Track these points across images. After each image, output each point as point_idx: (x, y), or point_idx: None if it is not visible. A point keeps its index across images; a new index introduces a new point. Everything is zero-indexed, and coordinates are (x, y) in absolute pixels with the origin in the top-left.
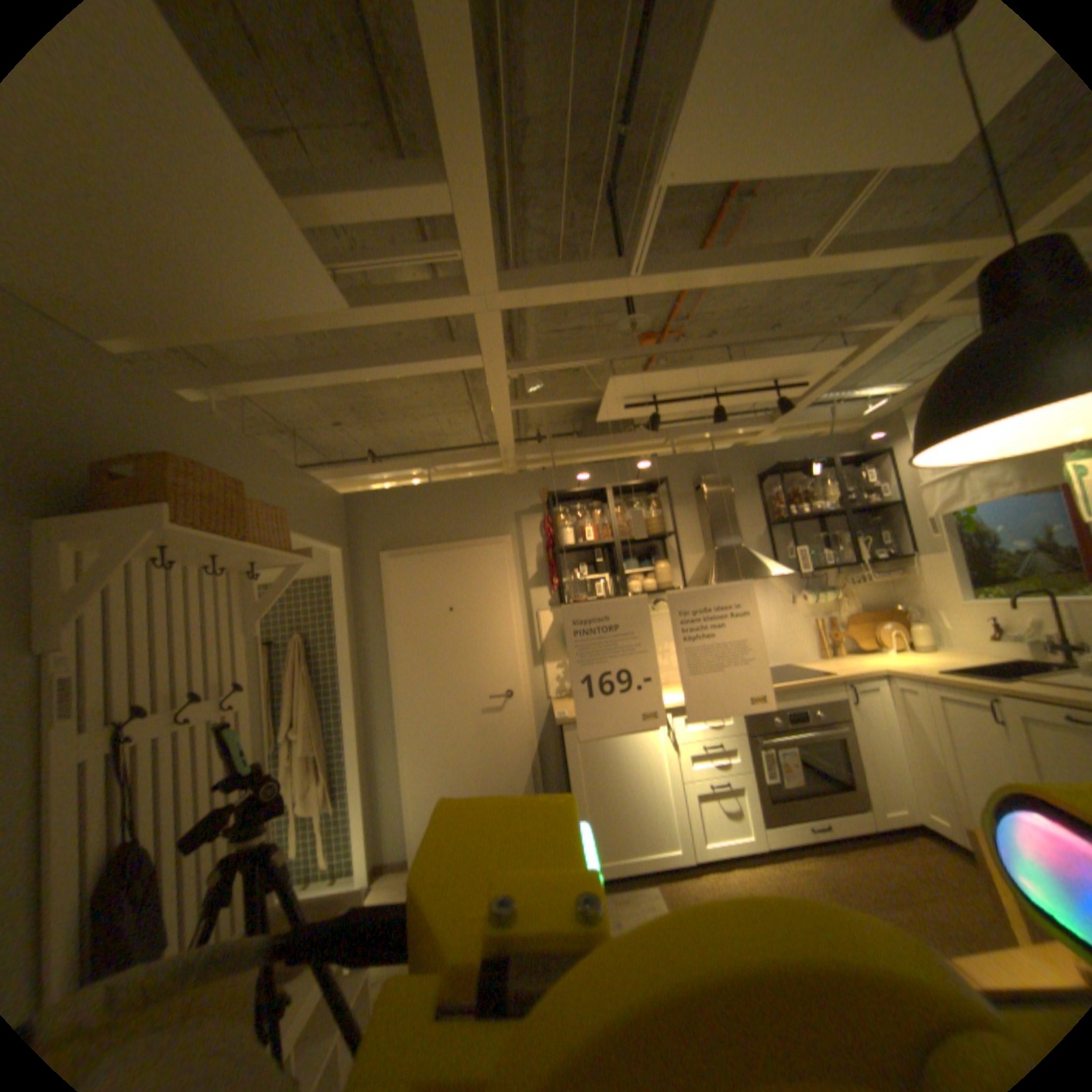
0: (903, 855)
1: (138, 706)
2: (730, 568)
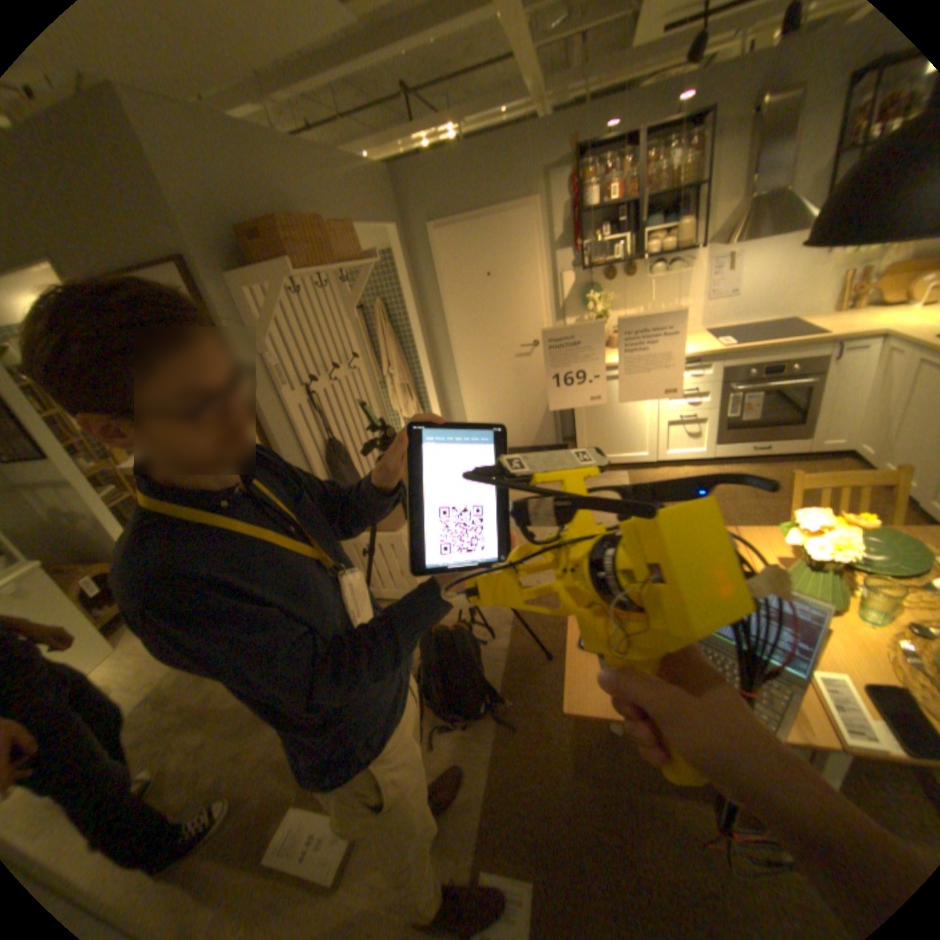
0: (829, 469)
1: (316, 381)
2: (769, 217)
